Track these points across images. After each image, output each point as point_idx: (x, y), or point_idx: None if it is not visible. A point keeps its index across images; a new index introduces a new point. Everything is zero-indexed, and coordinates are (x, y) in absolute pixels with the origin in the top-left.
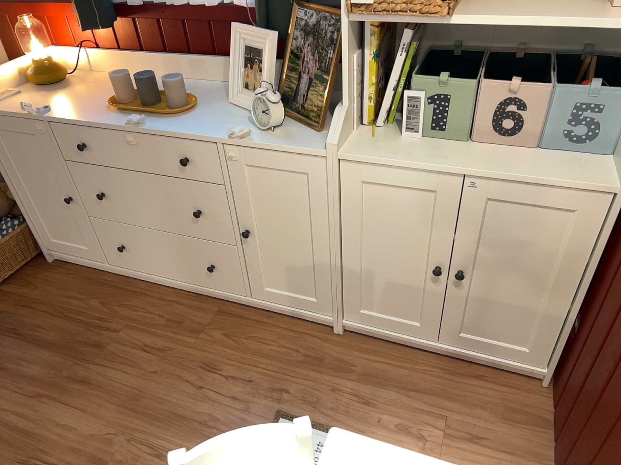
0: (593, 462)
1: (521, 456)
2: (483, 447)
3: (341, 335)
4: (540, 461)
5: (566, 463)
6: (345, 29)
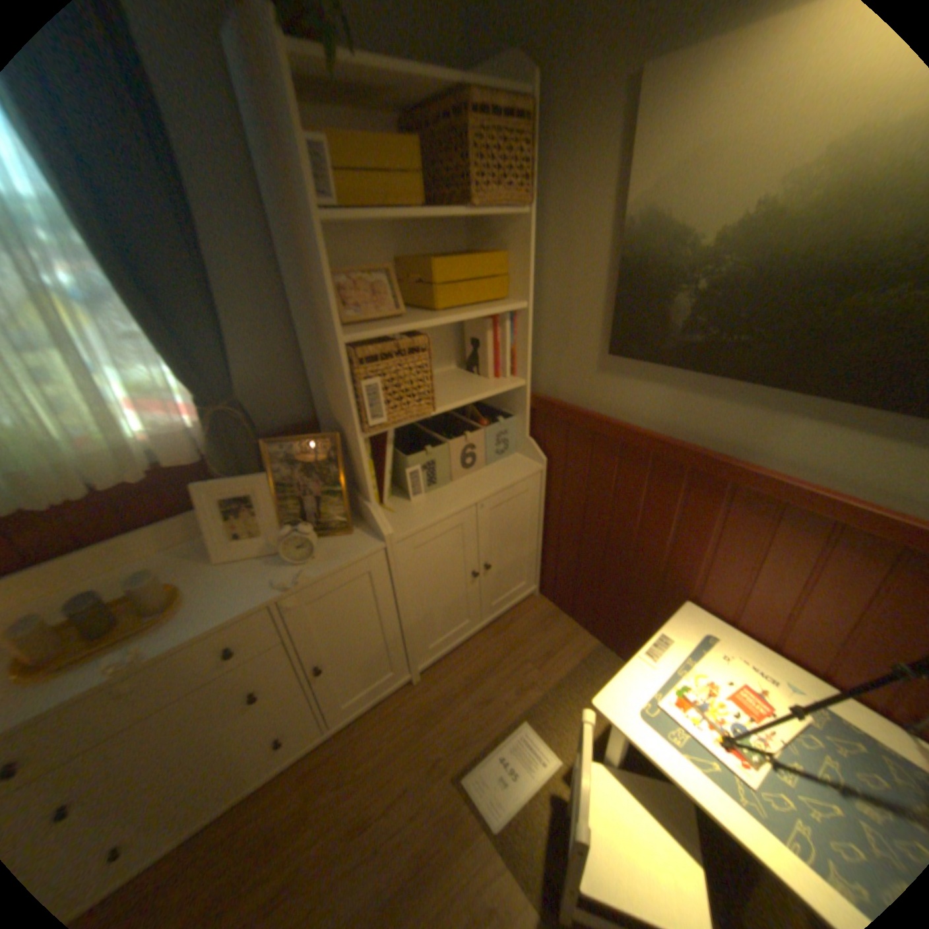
0: (620, 605)
1: (570, 642)
2: (555, 656)
3: (418, 684)
4: (577, 635)
5: (593, 622)
6: (360, 447)
